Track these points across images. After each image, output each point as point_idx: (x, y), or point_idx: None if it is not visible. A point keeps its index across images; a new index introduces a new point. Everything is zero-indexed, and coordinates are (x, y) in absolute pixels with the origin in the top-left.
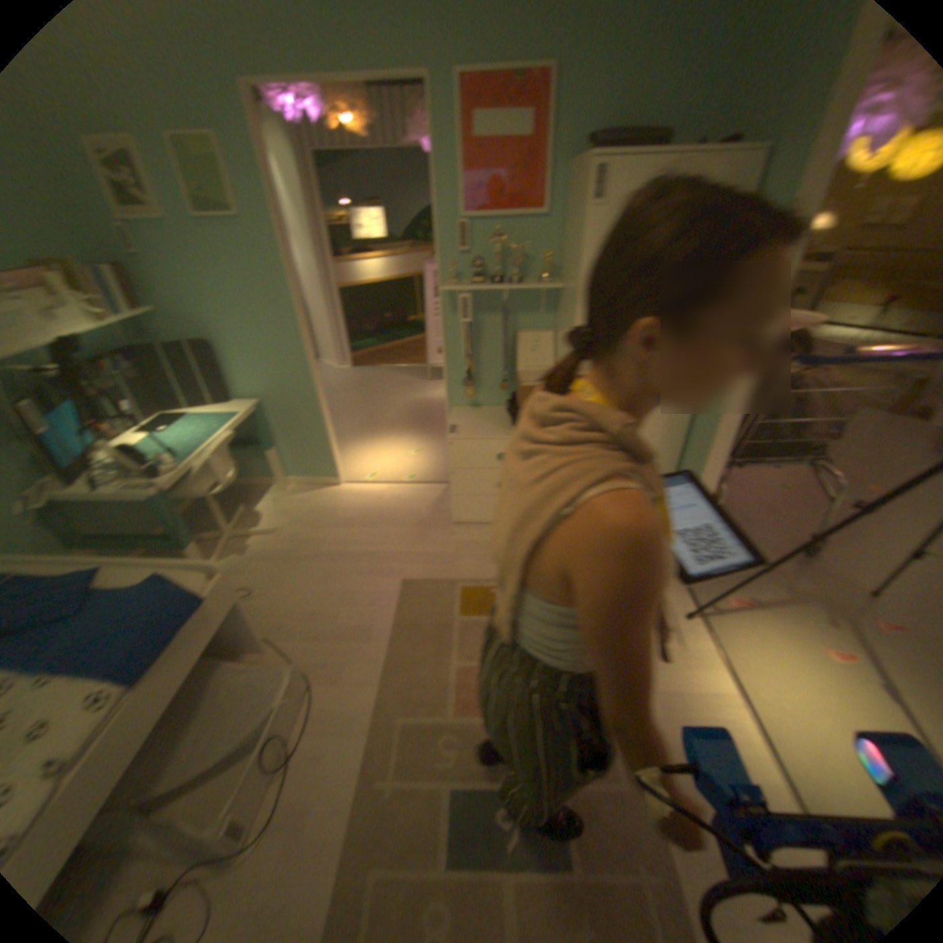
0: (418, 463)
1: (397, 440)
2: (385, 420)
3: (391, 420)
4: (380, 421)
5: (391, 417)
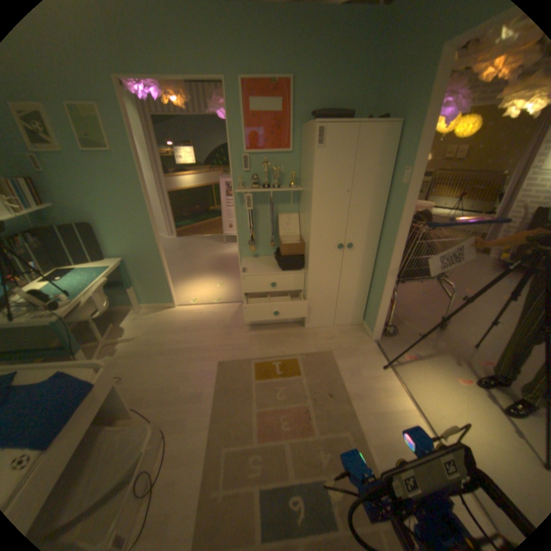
0: (223, 291)
1: (209, 278)
2: (201, 267)
3: (204, 266)
4: (197, 267)
5: (204, 265)
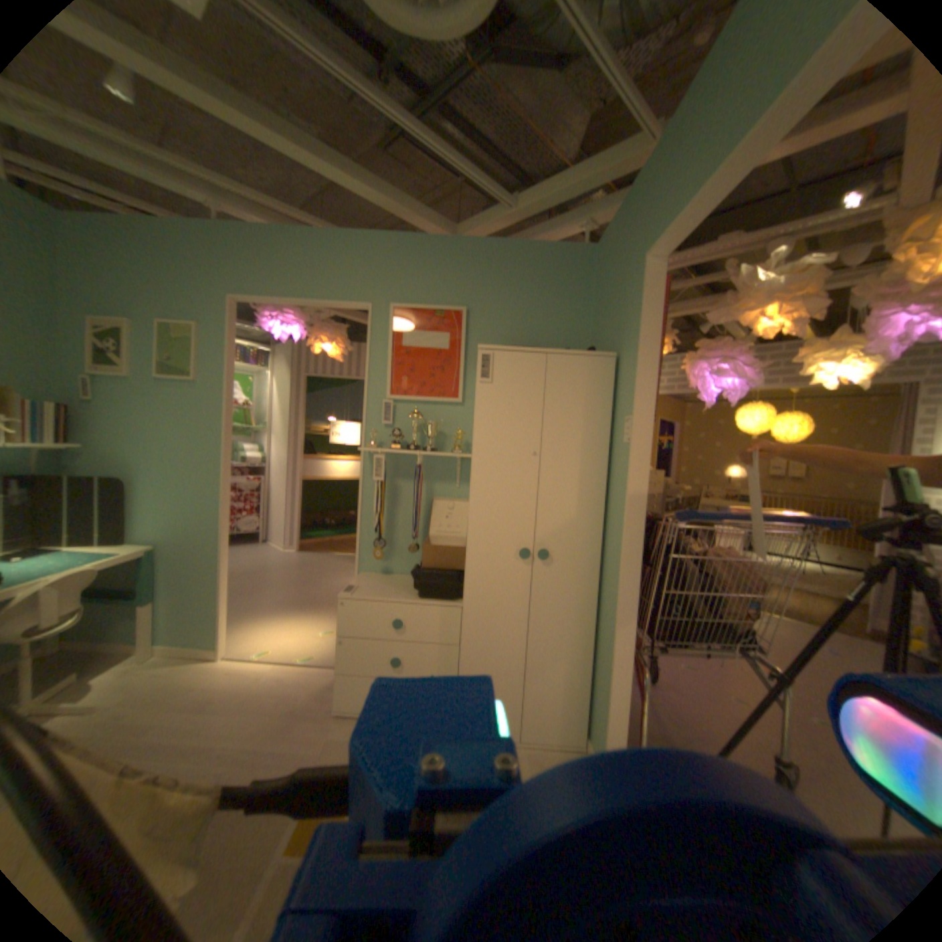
0: (324, 645)
1: (312, 620)
2: (308, 600)
3: (315, 600)
4: (302, 600)
5: (316, 598)
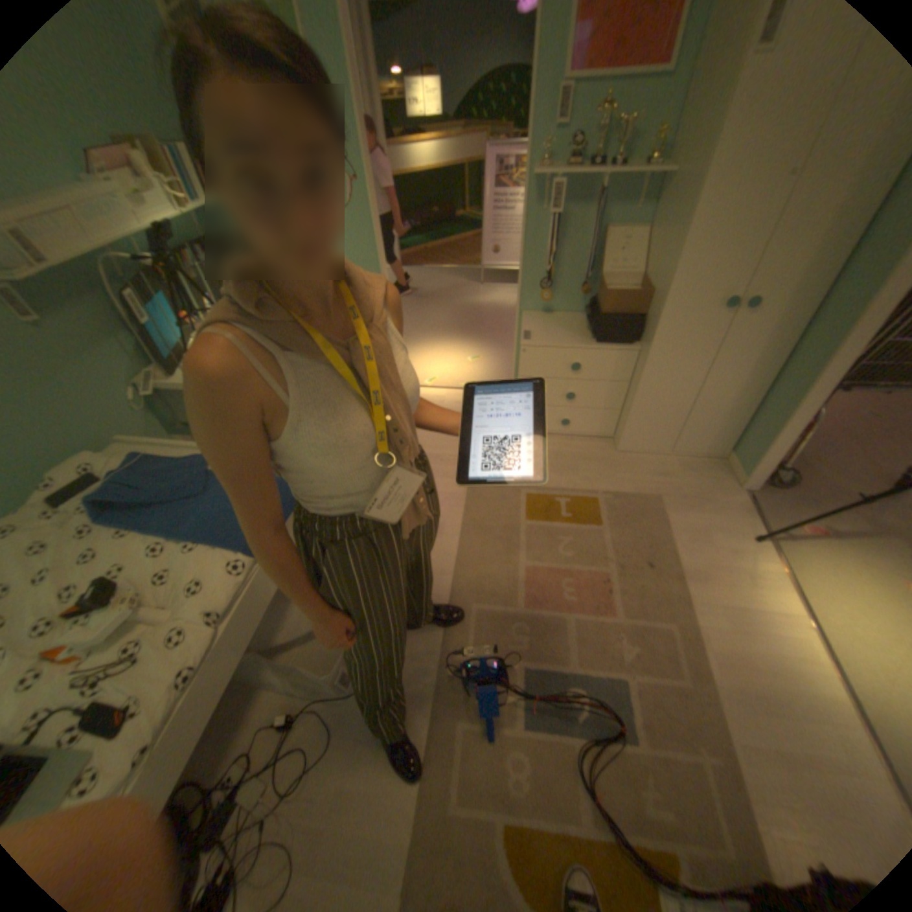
0: (477, 369)
1: (454, 344)
2: (440, 324)
3: (446, 323)
4: (435, 324)
5: (446, 321)
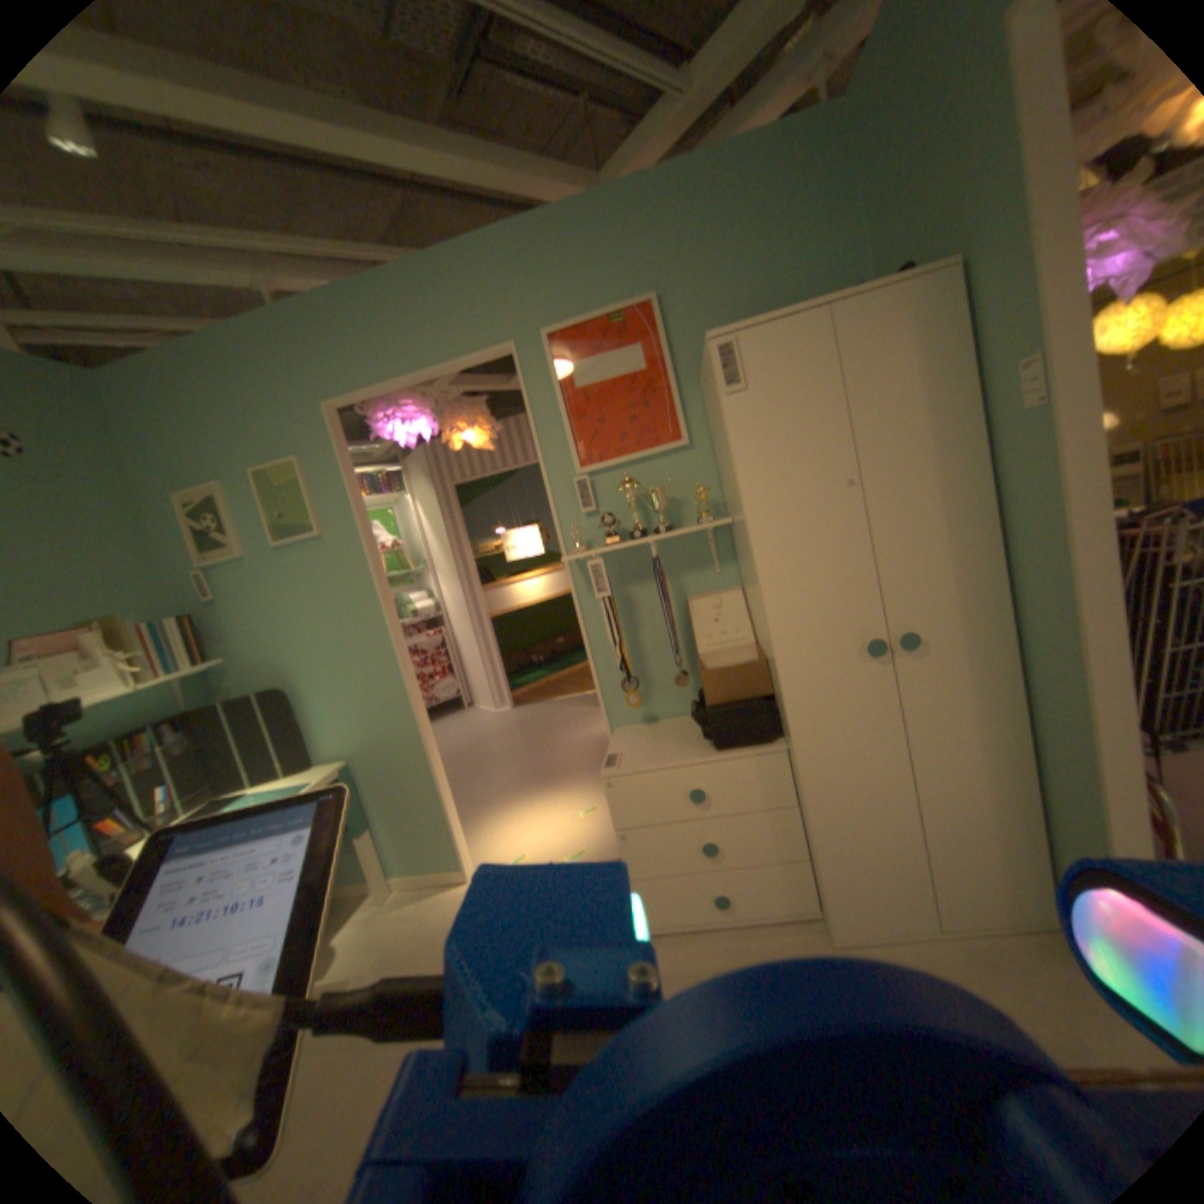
0: (592, 828)
1: (563, 795)
2: (549, 769)
3: (557, 767)
4: (542, 771)
5: (557, 764)
